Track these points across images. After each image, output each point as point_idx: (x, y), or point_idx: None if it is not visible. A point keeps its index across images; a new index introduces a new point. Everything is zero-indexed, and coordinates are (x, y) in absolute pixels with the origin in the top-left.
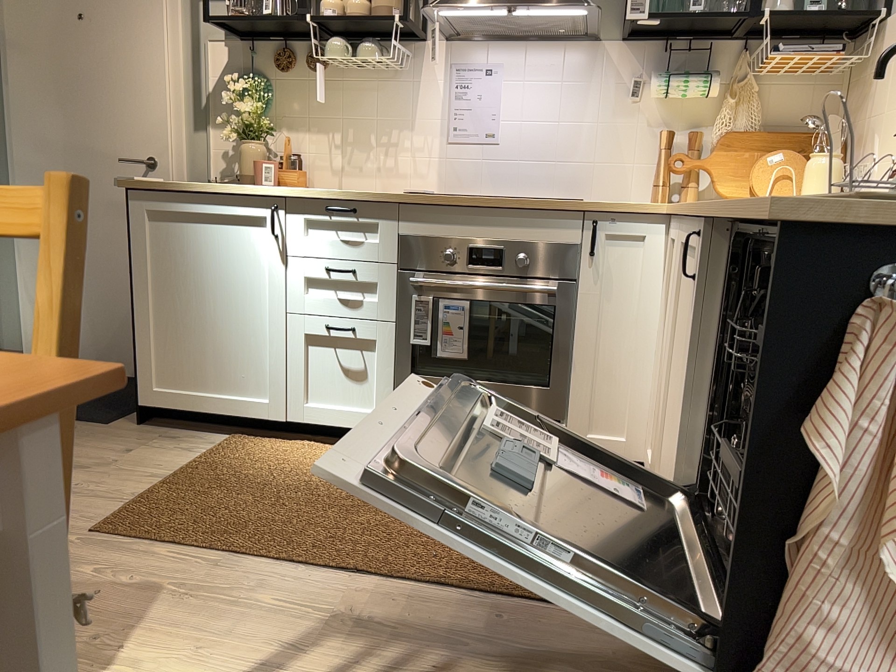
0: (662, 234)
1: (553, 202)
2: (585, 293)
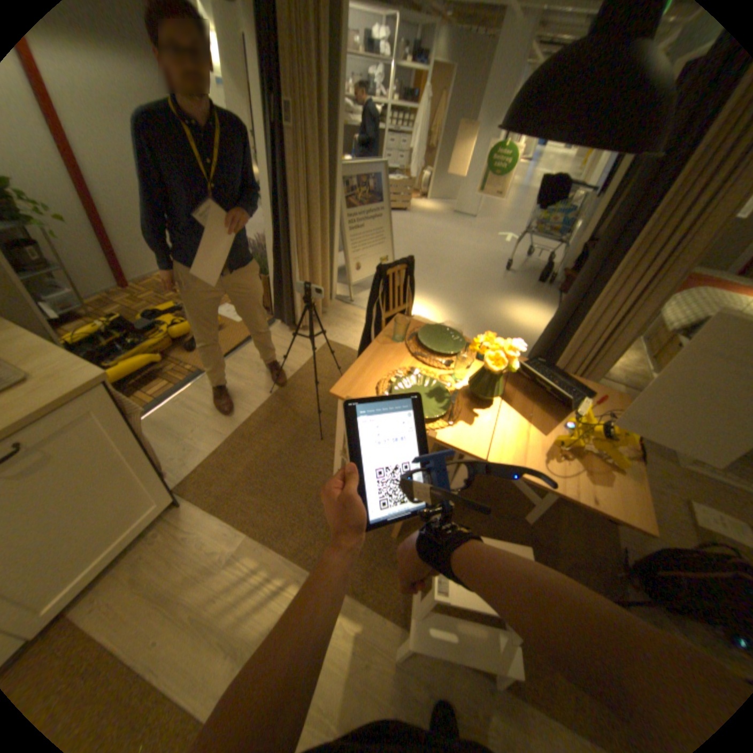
0: None
1: None
2: None
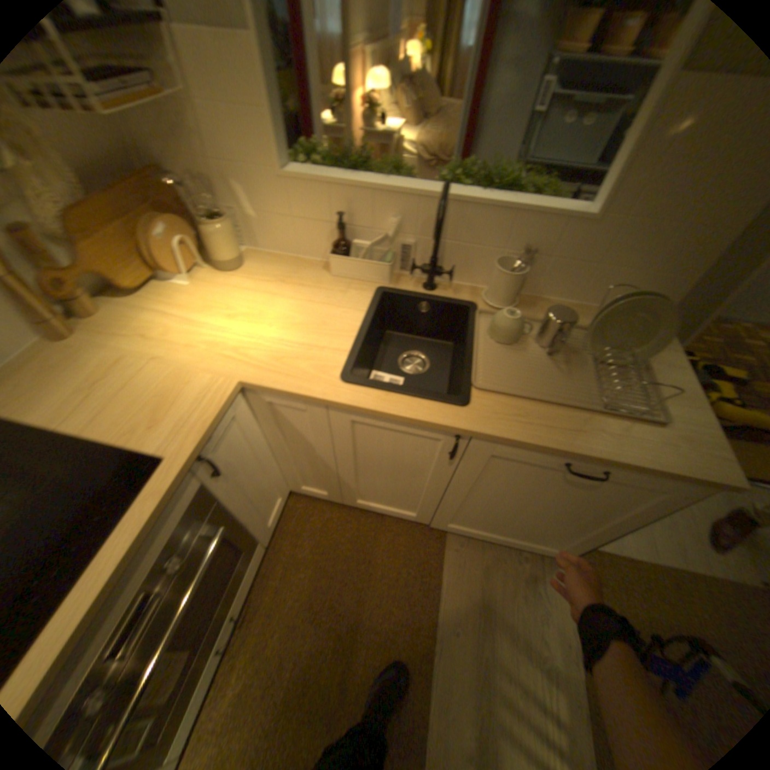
0: (236, 399)
1: (149, 506)
2: (220, 498)
